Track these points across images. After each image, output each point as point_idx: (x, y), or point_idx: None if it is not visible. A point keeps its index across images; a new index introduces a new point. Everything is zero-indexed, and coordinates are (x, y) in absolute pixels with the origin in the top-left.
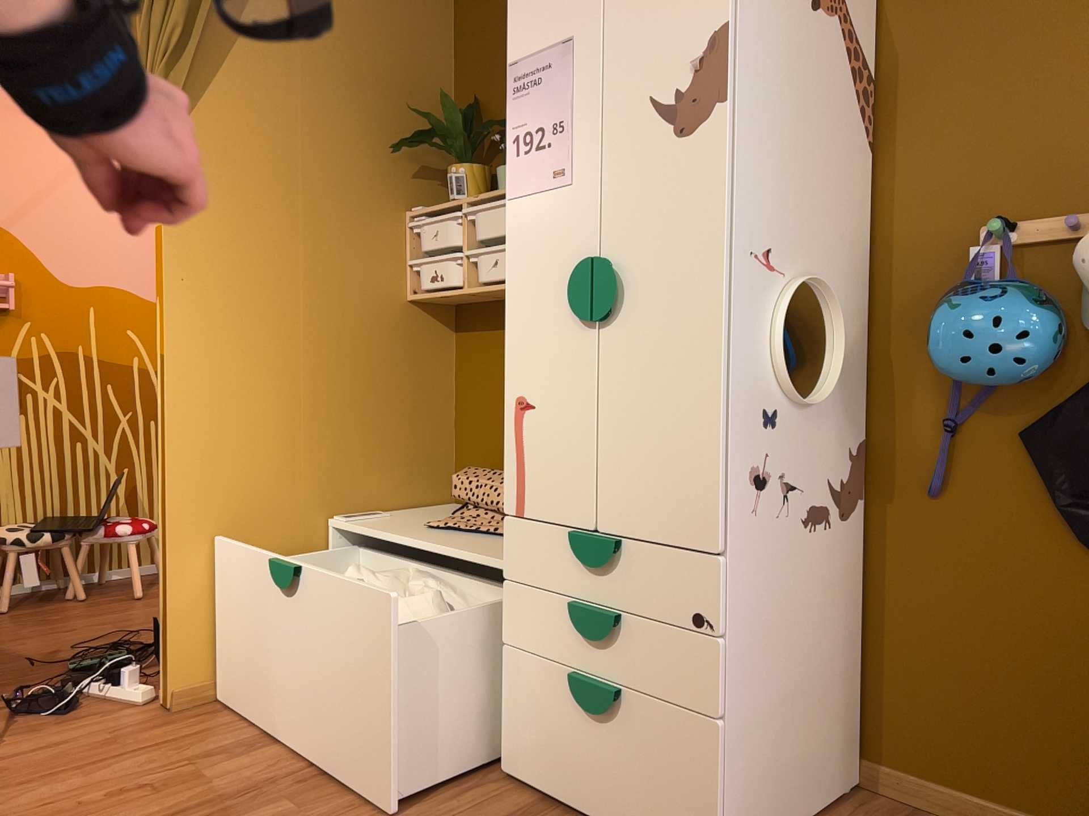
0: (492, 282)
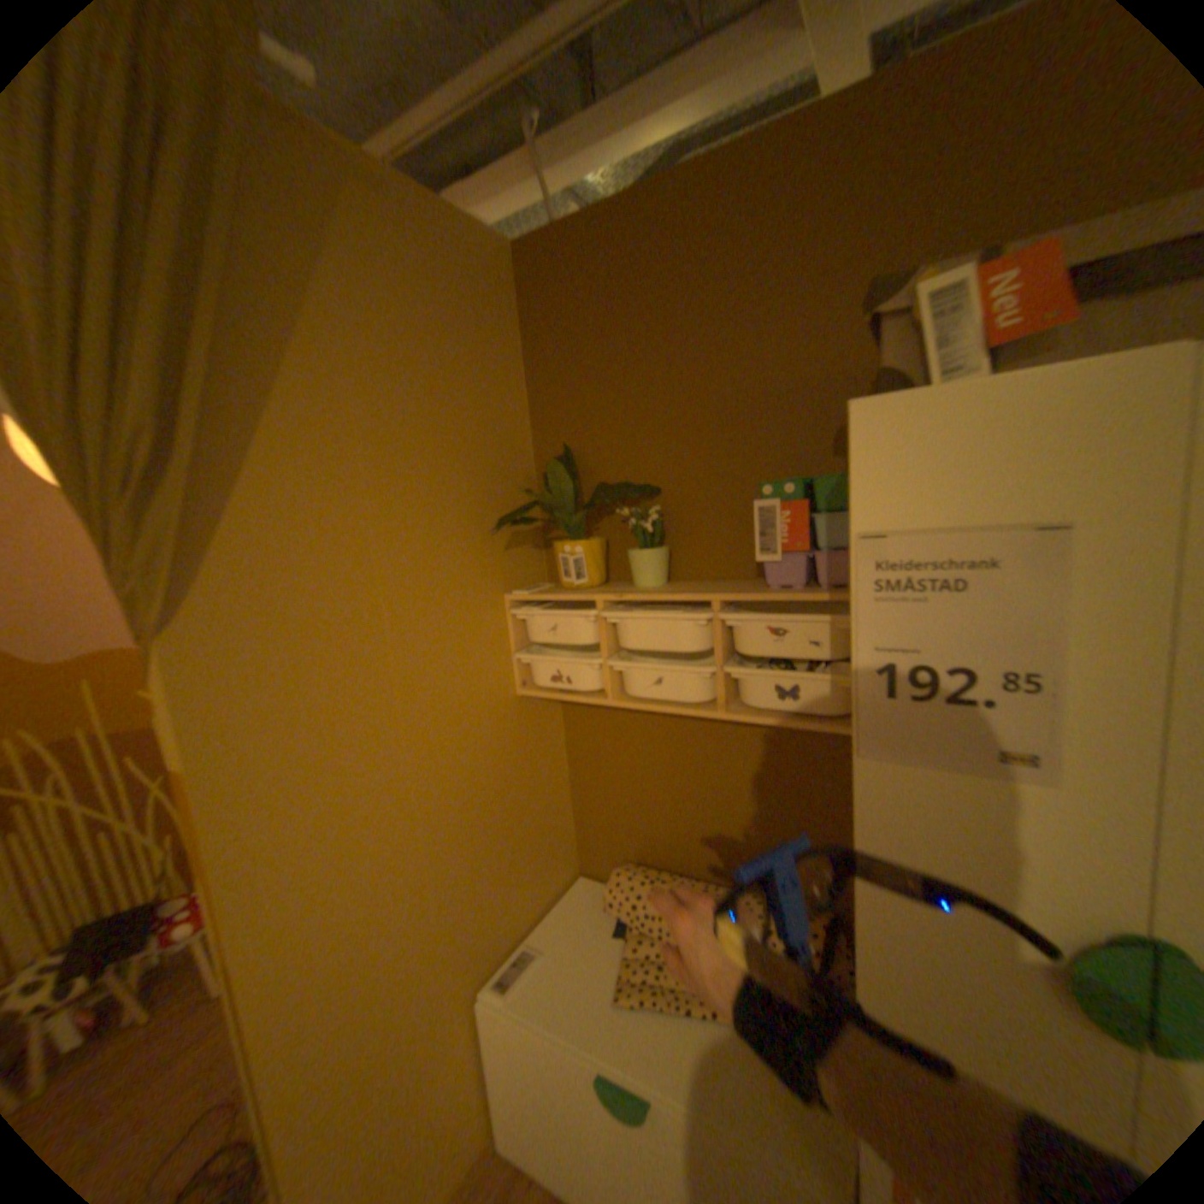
0: (655, 702)
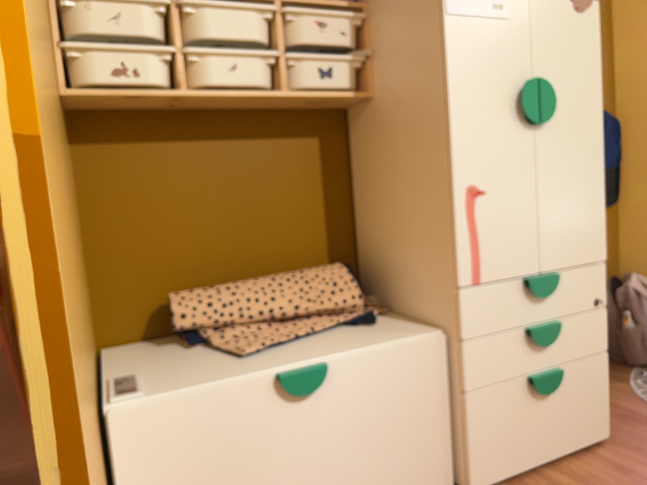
0: (231, 88)
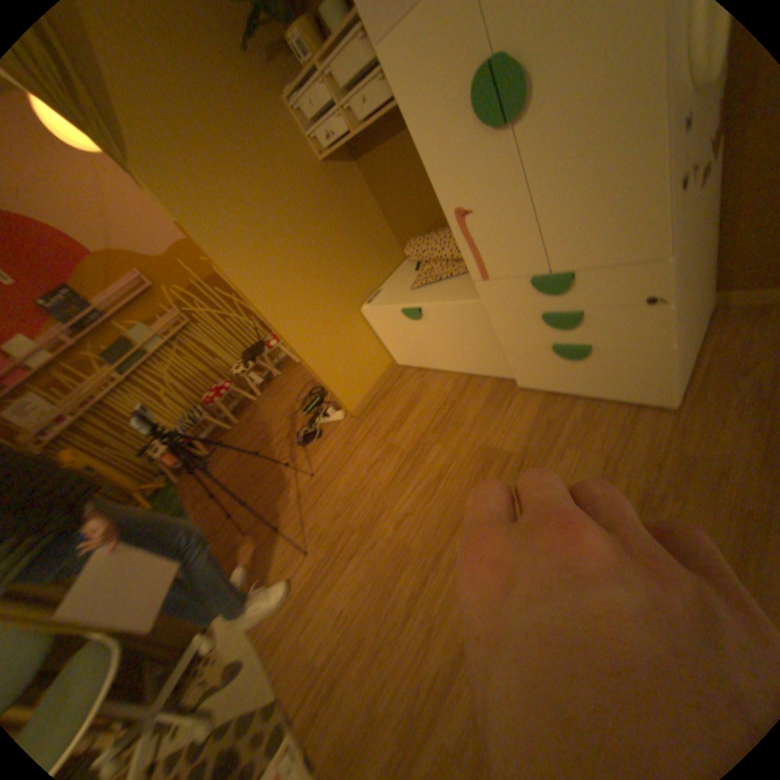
0: (369, 114)
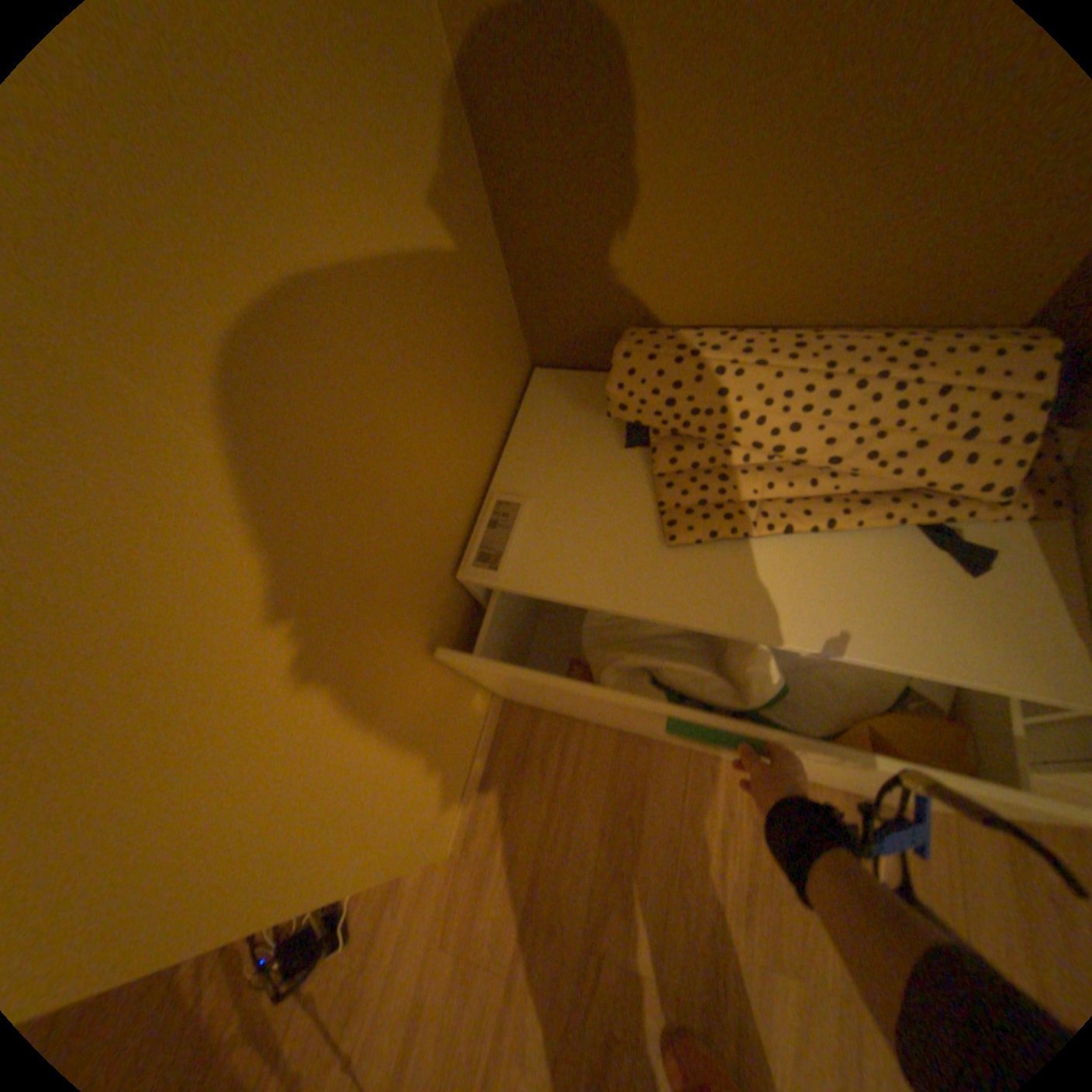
0: None
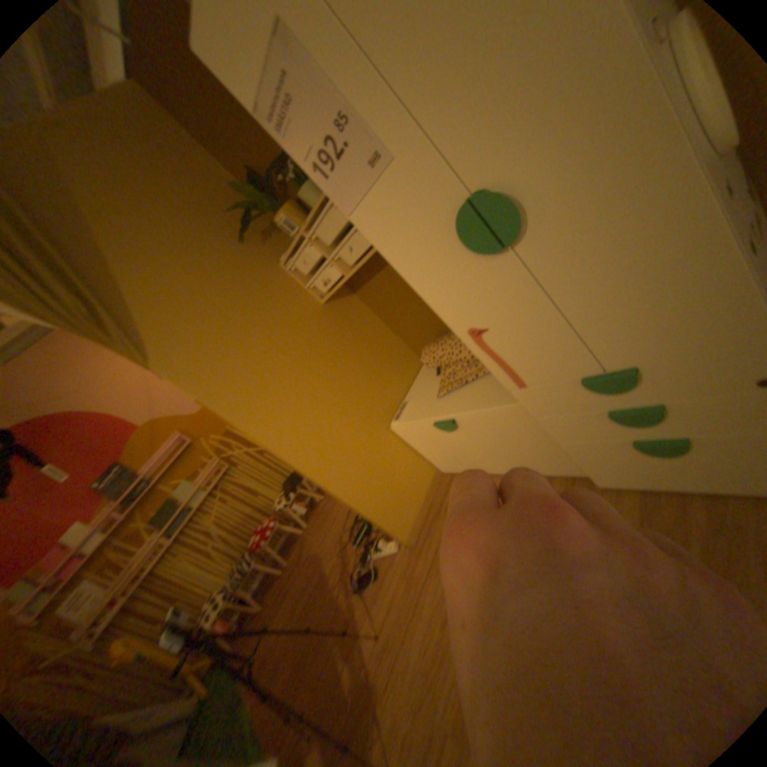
0: (359, 259)
